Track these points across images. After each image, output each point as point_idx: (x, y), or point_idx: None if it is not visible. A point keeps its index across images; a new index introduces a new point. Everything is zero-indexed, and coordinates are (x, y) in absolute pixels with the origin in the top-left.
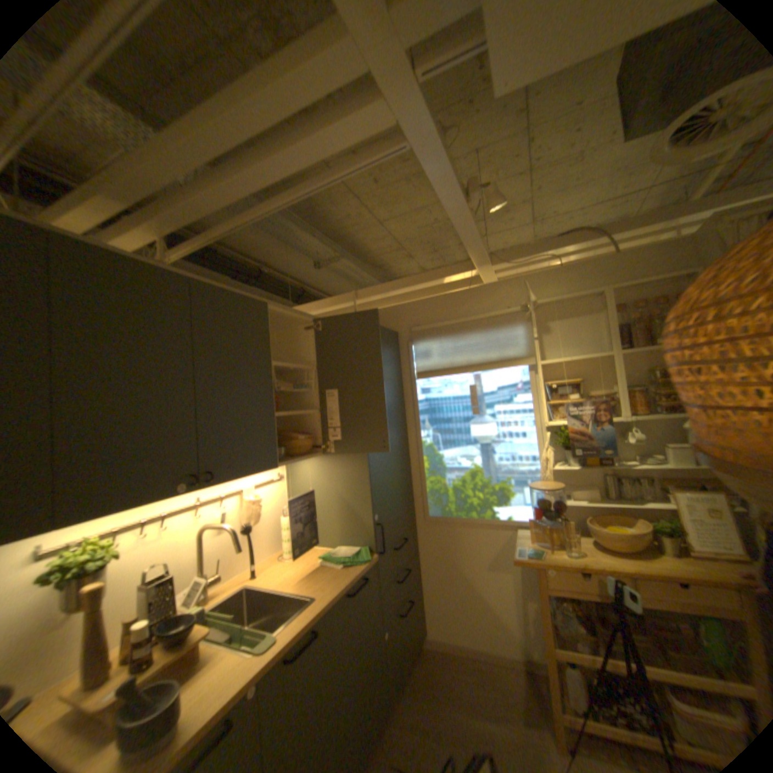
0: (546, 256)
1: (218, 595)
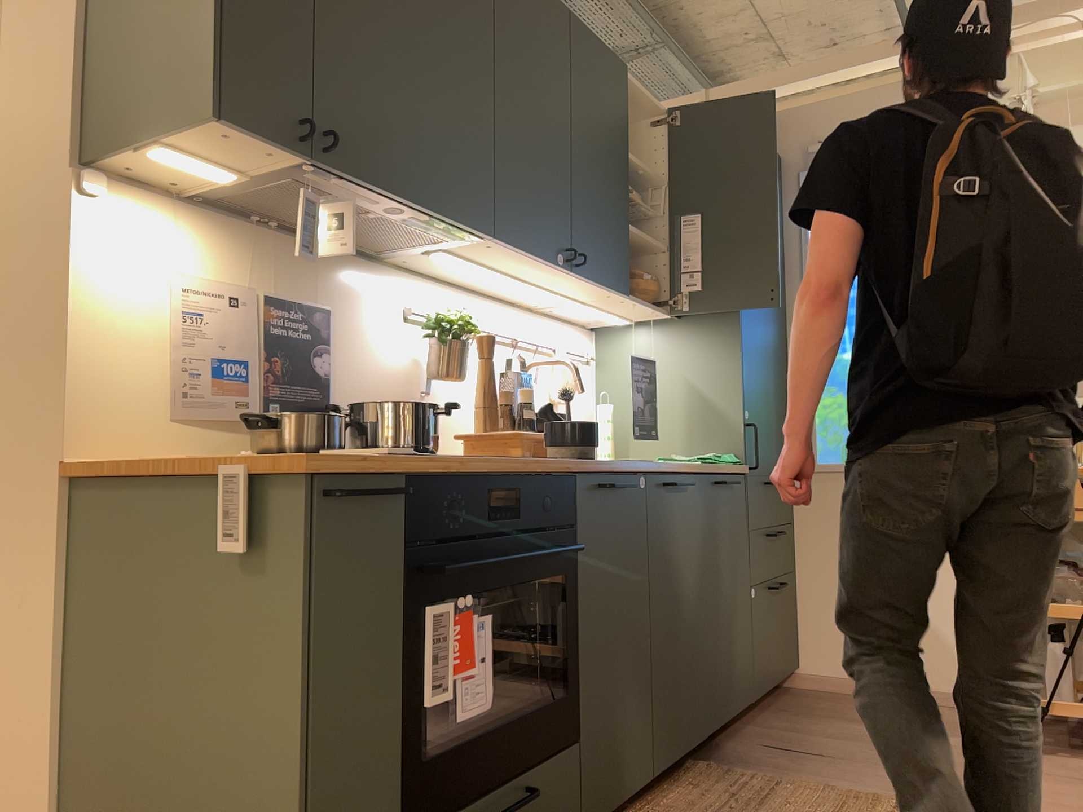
0: (1057, 19)
1: None
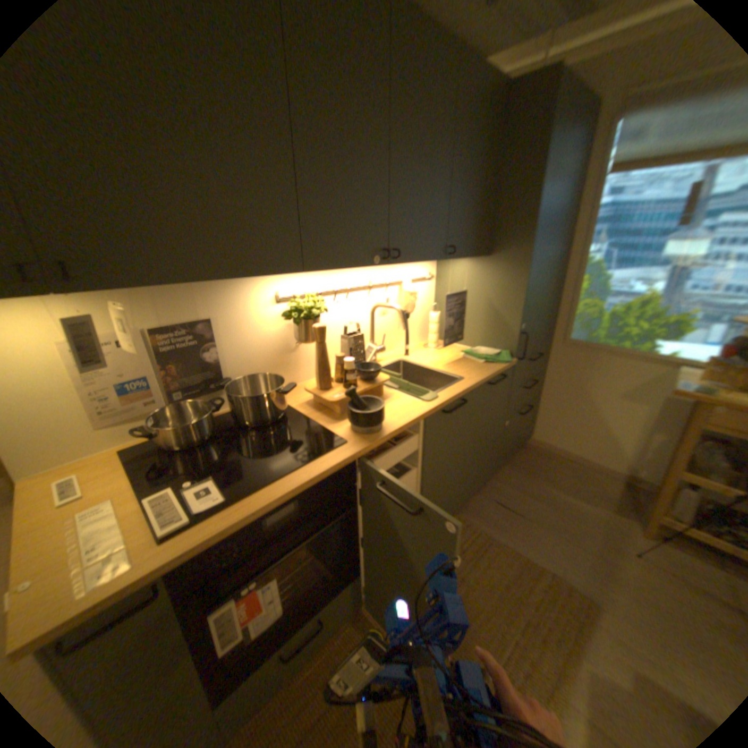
0: None
1: (381, 361)
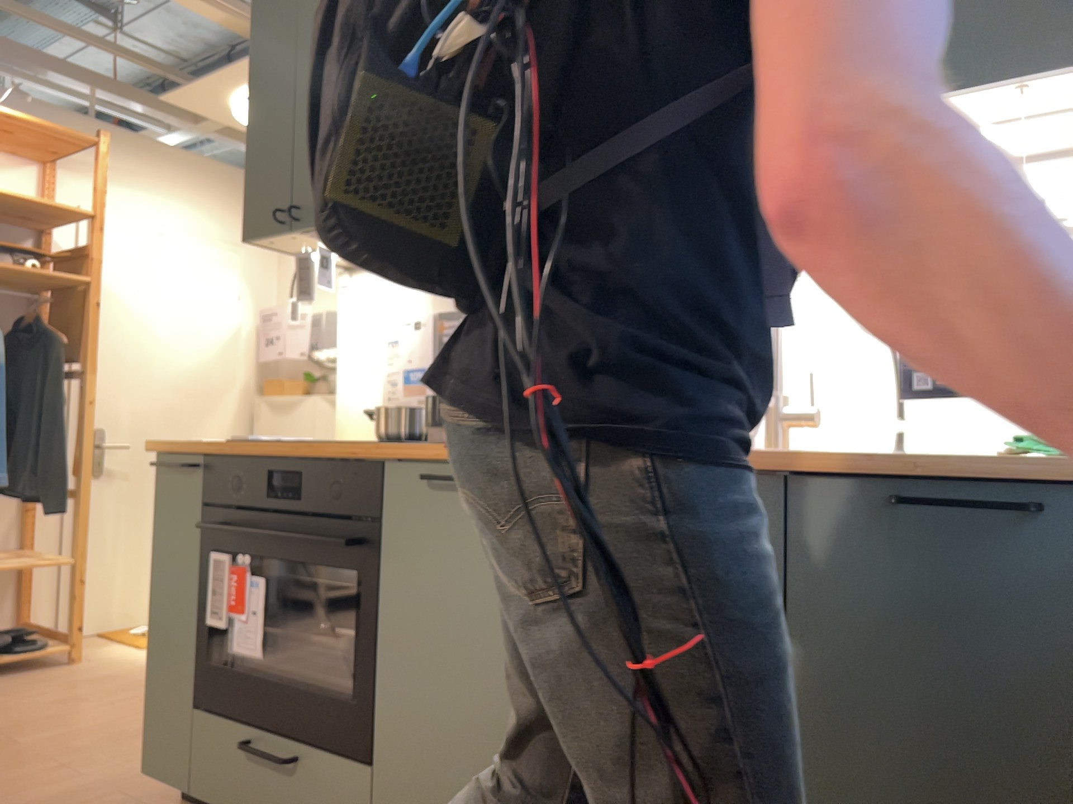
0: None
1: None
